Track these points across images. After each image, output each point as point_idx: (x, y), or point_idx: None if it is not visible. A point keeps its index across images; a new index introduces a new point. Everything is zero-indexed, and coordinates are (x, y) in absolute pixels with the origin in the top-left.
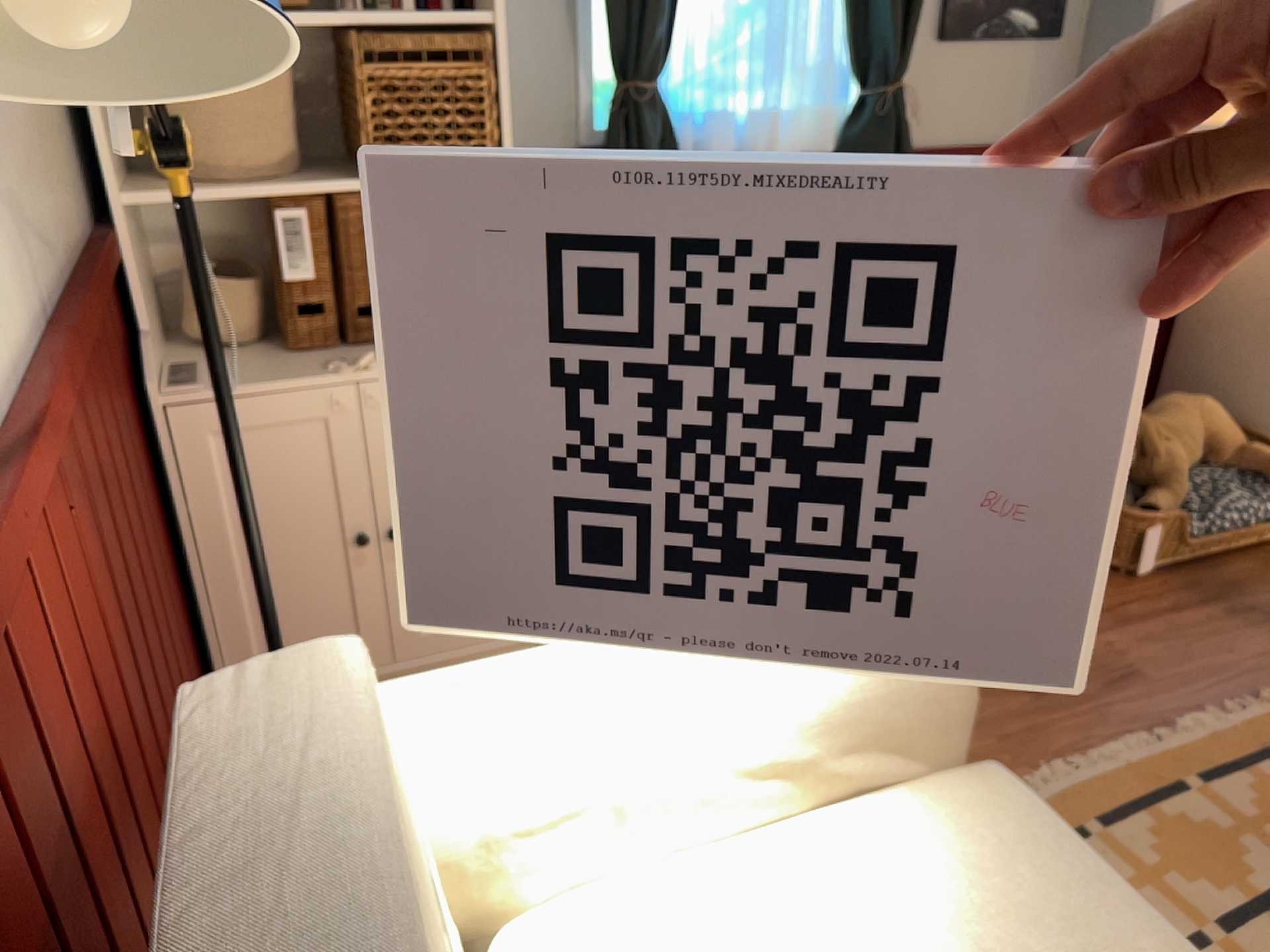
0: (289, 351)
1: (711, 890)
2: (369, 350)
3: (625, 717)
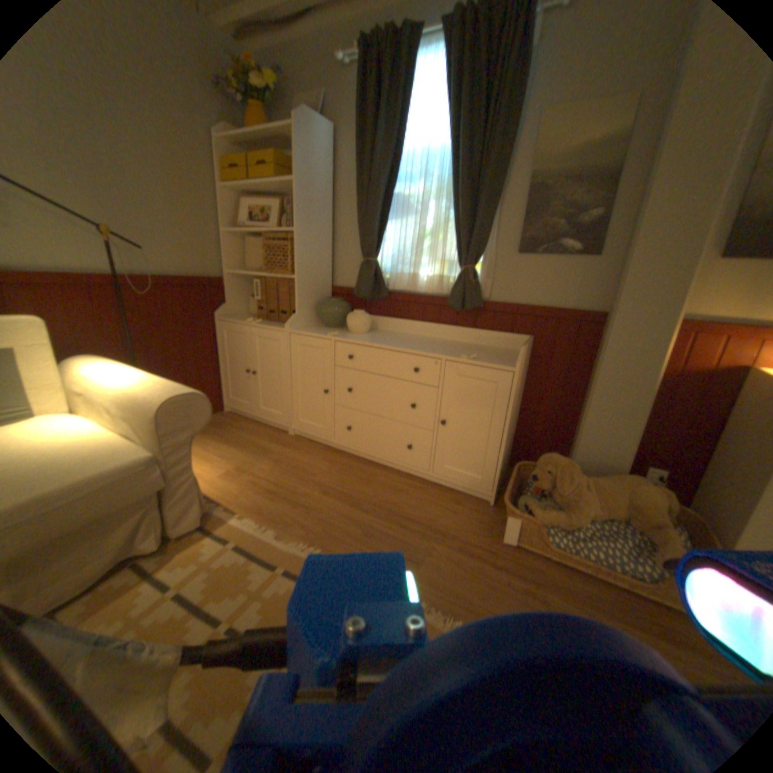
0: (257, 318)
1: (79, 427)
2: (267, 322)
3: (101, 378)
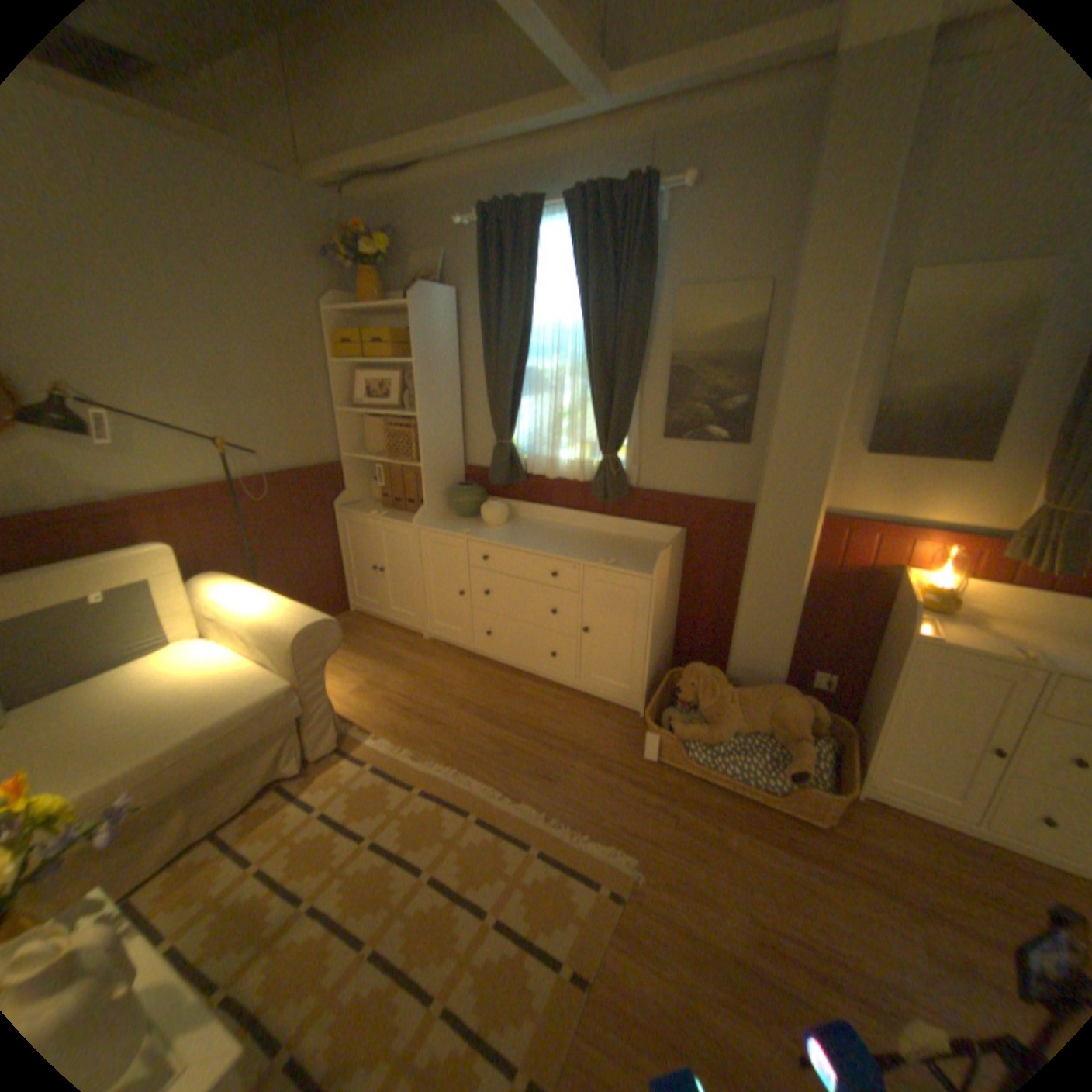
0: (381, 507)
1: (215, 656)
2: (393, 512)
3: (231, 605)
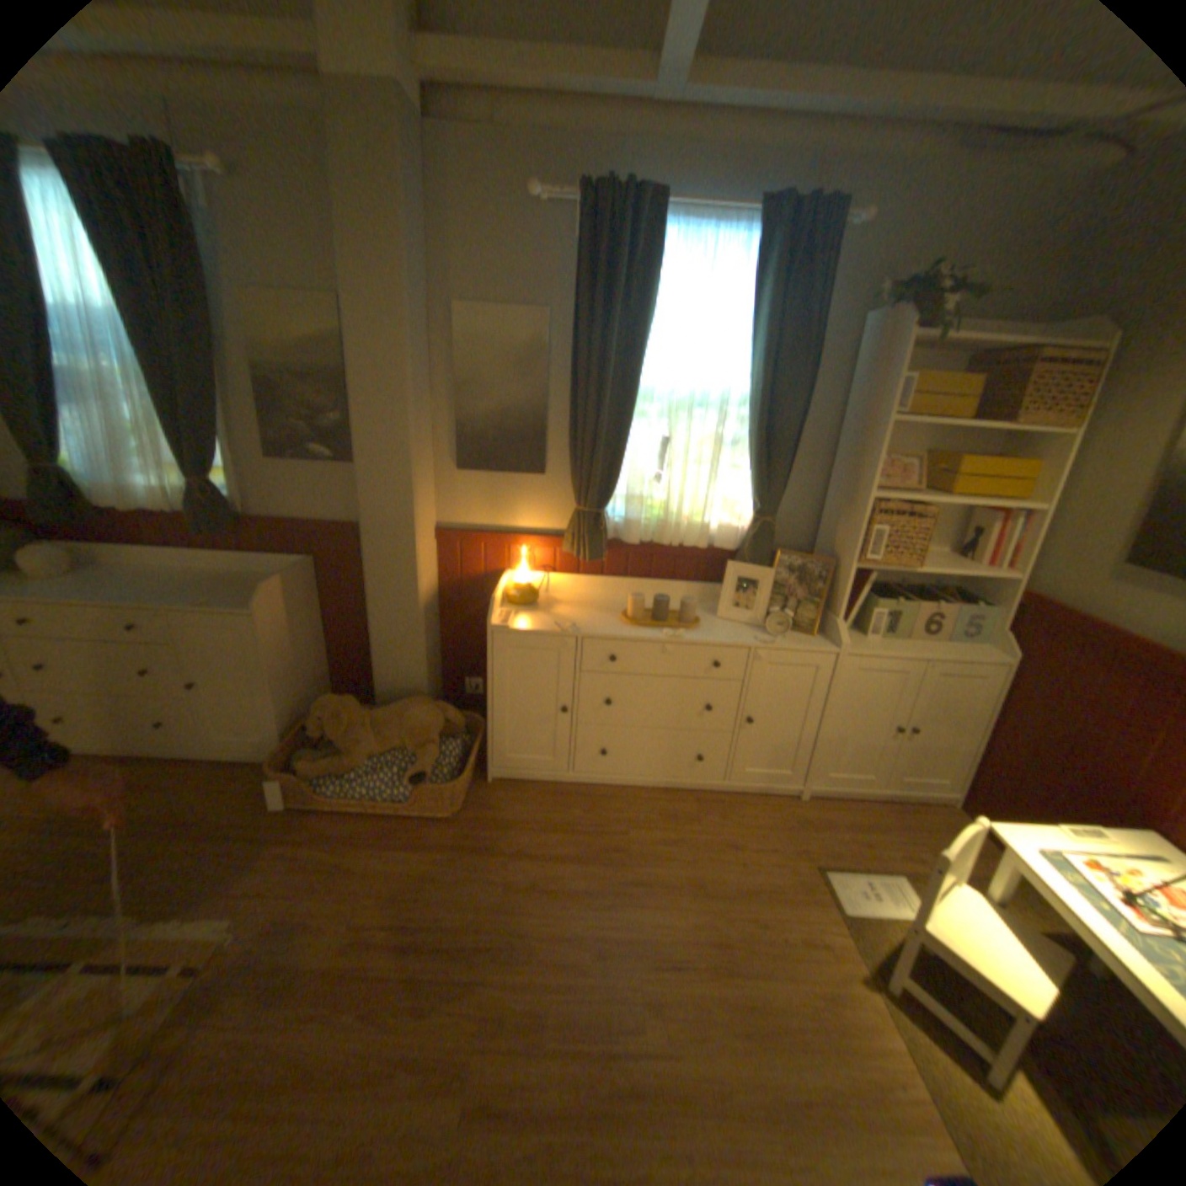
0: None
1: None
2: None
3: None
